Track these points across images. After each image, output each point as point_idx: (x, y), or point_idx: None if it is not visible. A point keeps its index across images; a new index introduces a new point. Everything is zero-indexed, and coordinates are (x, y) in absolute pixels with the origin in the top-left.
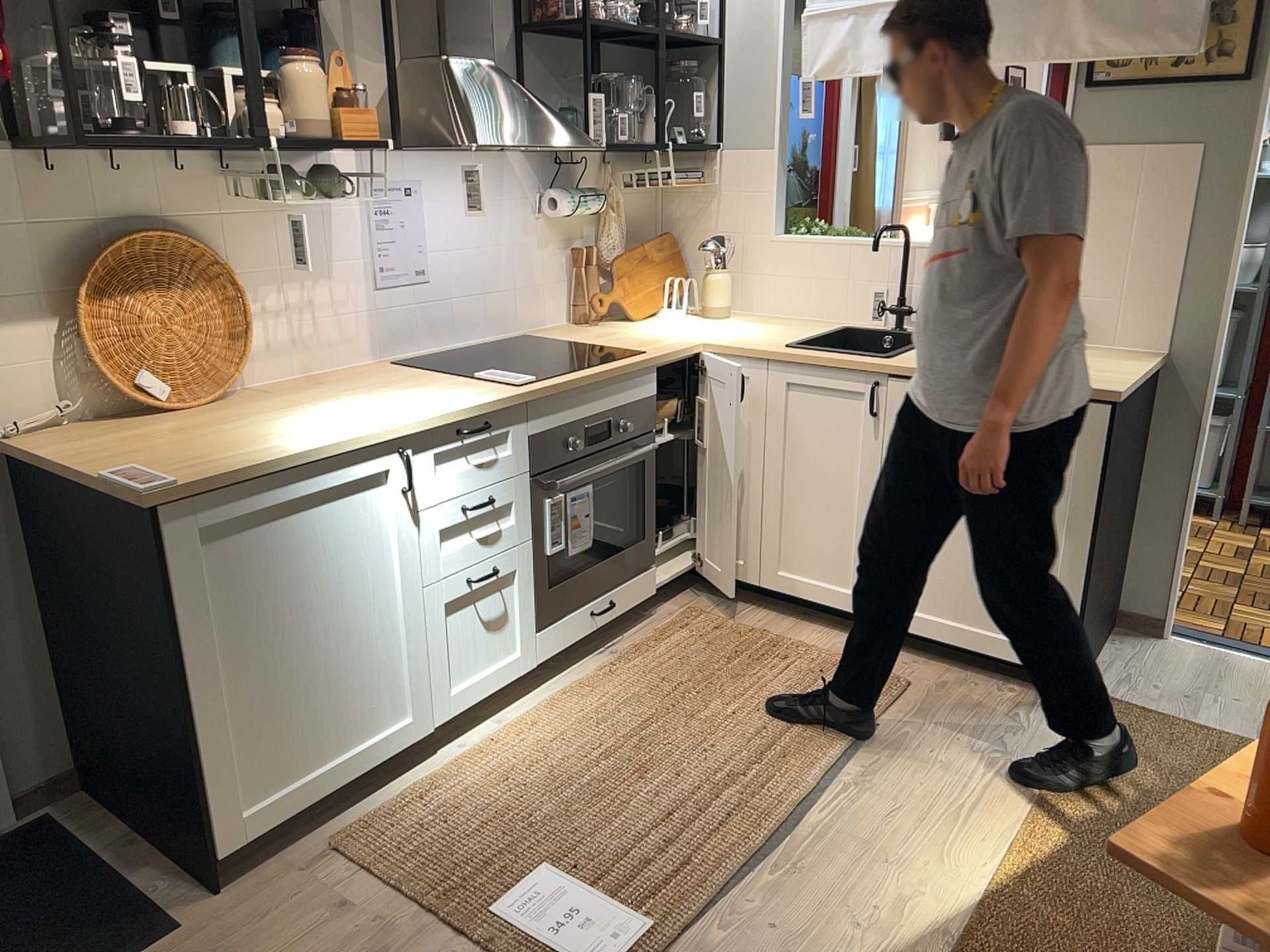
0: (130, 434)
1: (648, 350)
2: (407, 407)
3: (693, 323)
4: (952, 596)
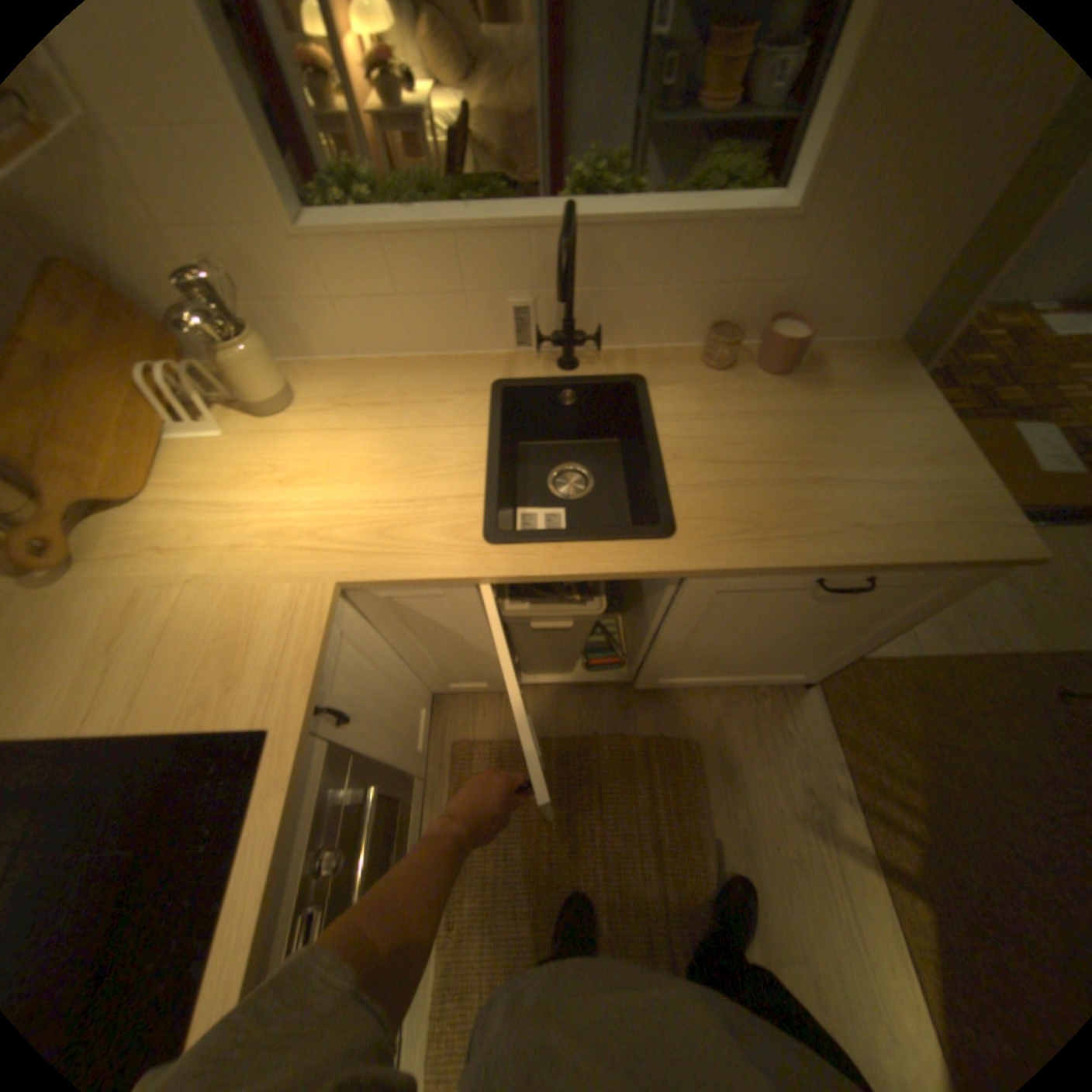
0: None
1: (261, 724)
2: None
3: (250, 461)
4: (717, 672)
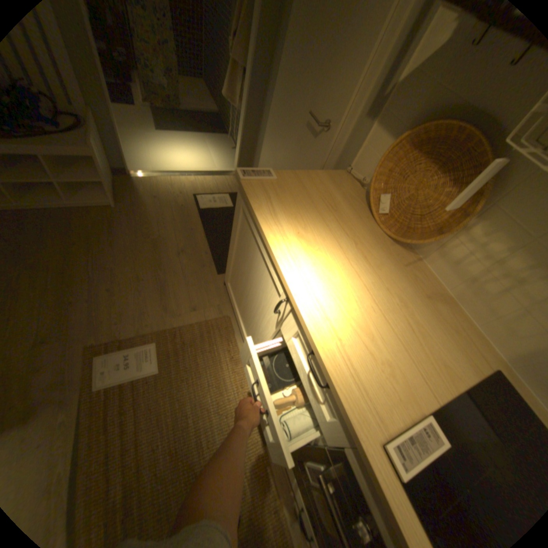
0: (341, 197)
1: None
2: (342, 316)
3: None
4: None
